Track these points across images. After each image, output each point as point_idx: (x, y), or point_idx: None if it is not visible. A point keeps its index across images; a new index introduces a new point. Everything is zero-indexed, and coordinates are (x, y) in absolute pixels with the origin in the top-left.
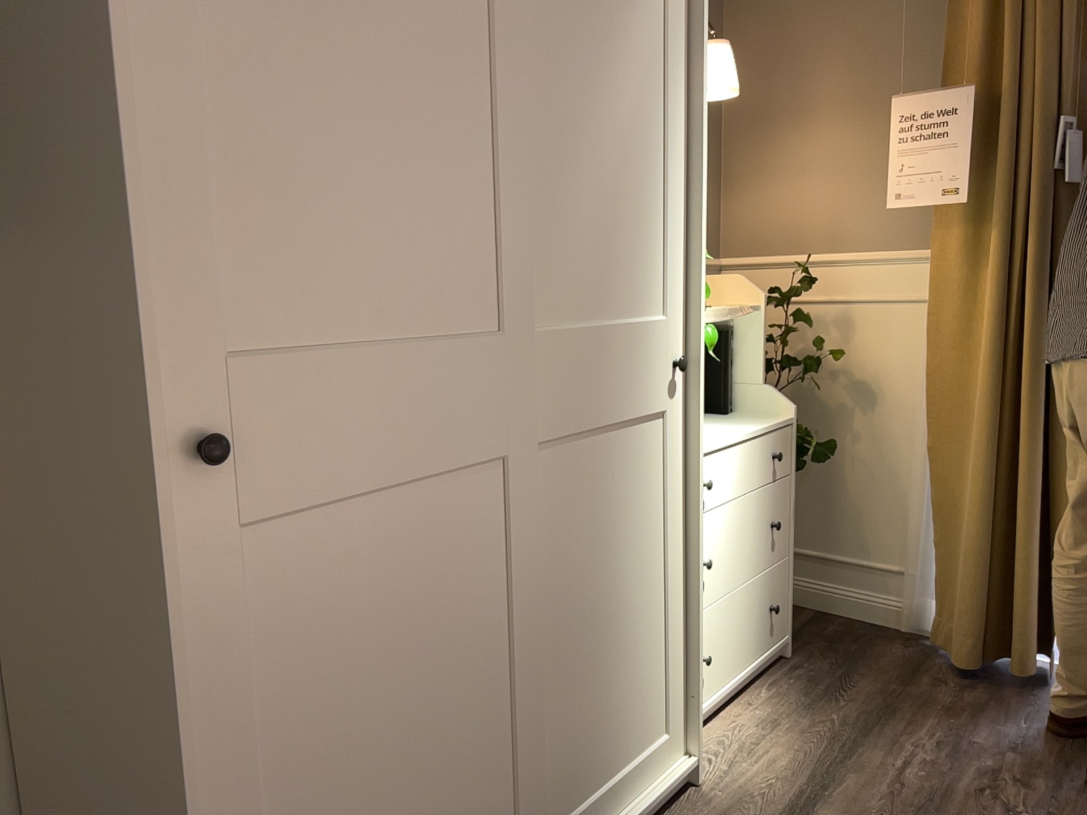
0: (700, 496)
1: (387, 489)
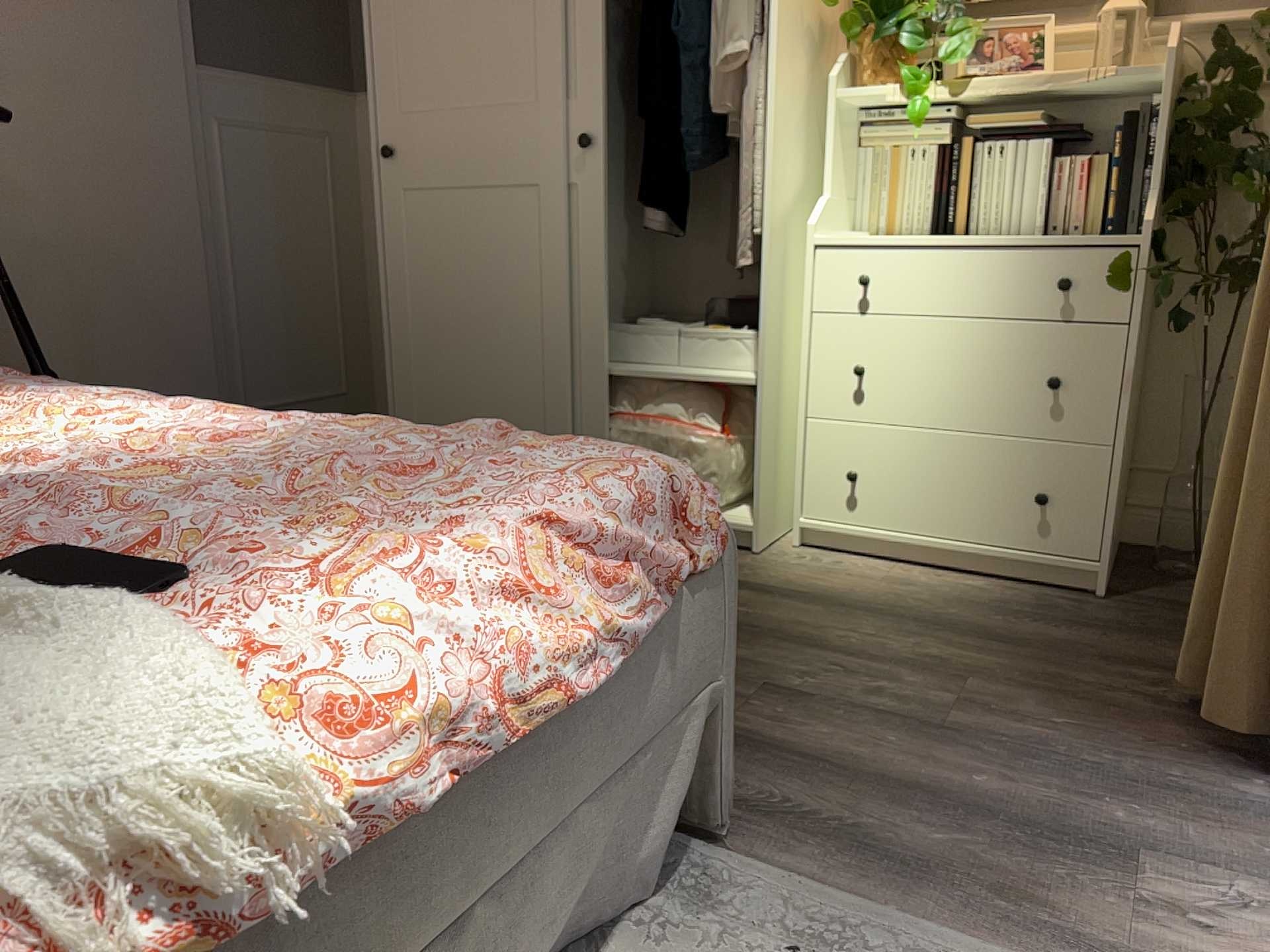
0: (766, 269)
1: (467, 190)
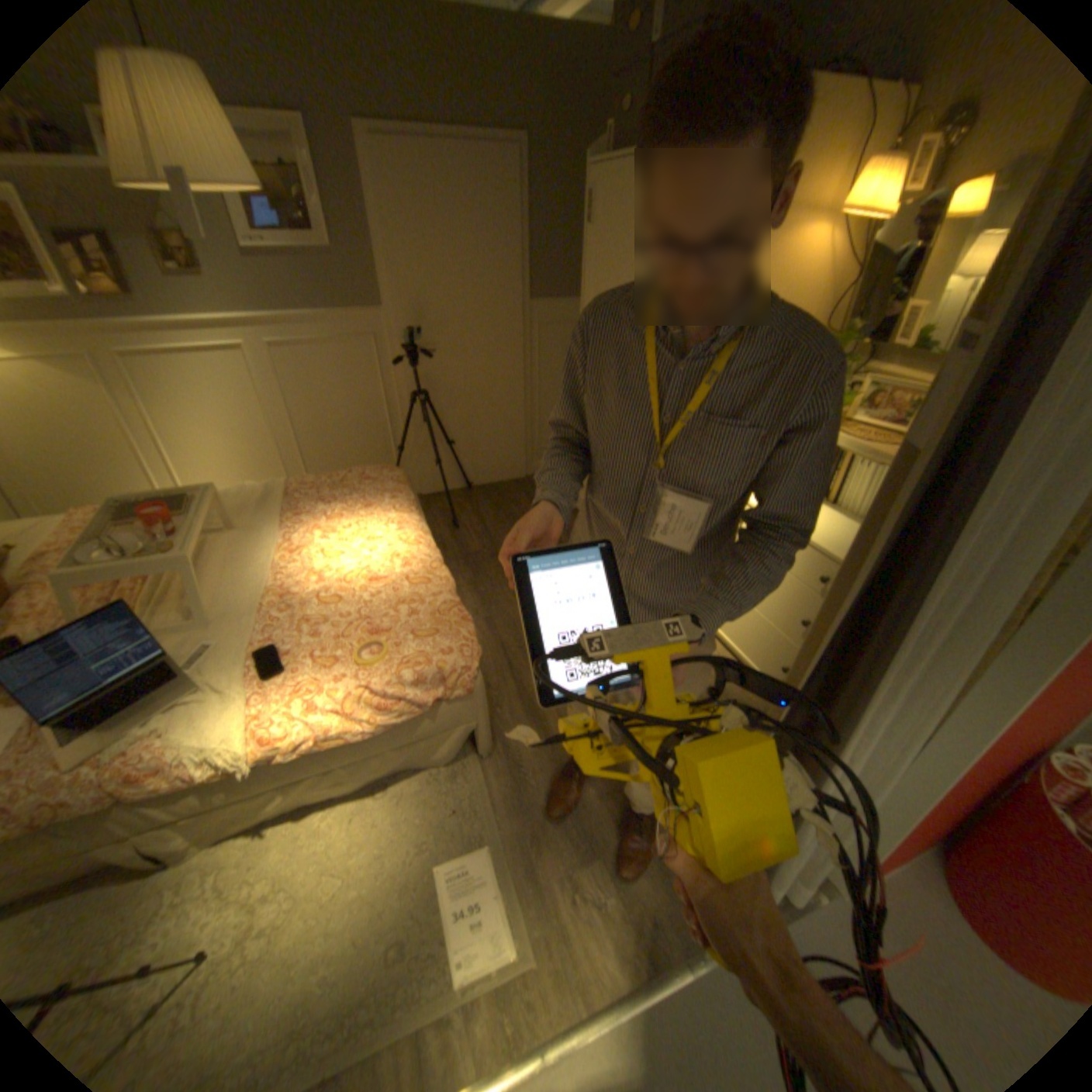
0: None
1: None
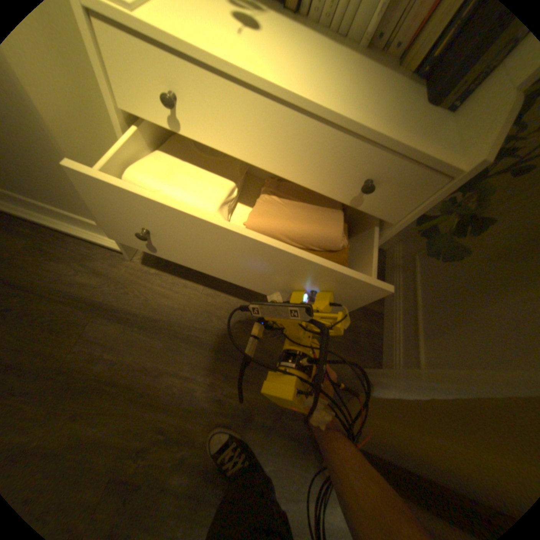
0: None
1: None
